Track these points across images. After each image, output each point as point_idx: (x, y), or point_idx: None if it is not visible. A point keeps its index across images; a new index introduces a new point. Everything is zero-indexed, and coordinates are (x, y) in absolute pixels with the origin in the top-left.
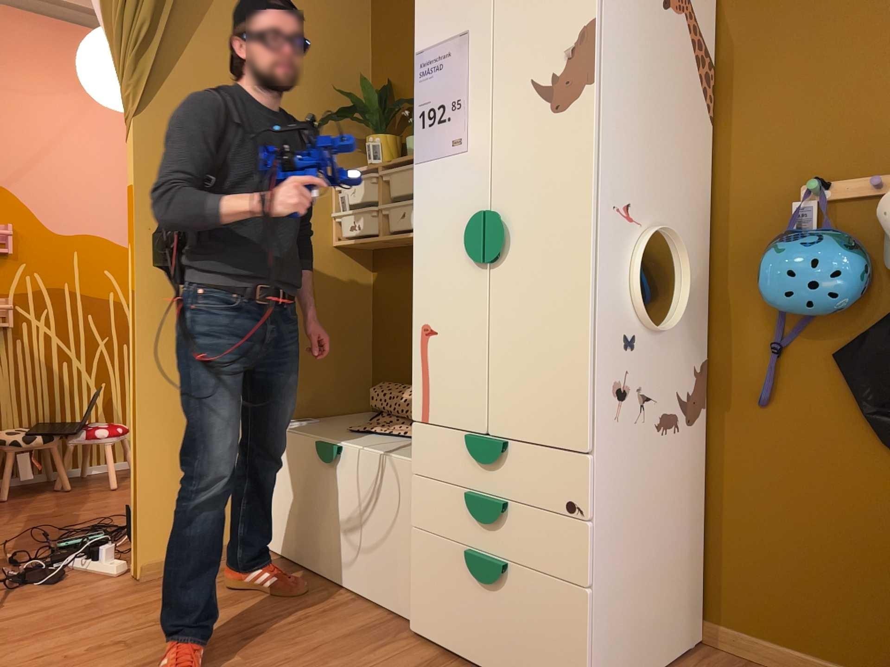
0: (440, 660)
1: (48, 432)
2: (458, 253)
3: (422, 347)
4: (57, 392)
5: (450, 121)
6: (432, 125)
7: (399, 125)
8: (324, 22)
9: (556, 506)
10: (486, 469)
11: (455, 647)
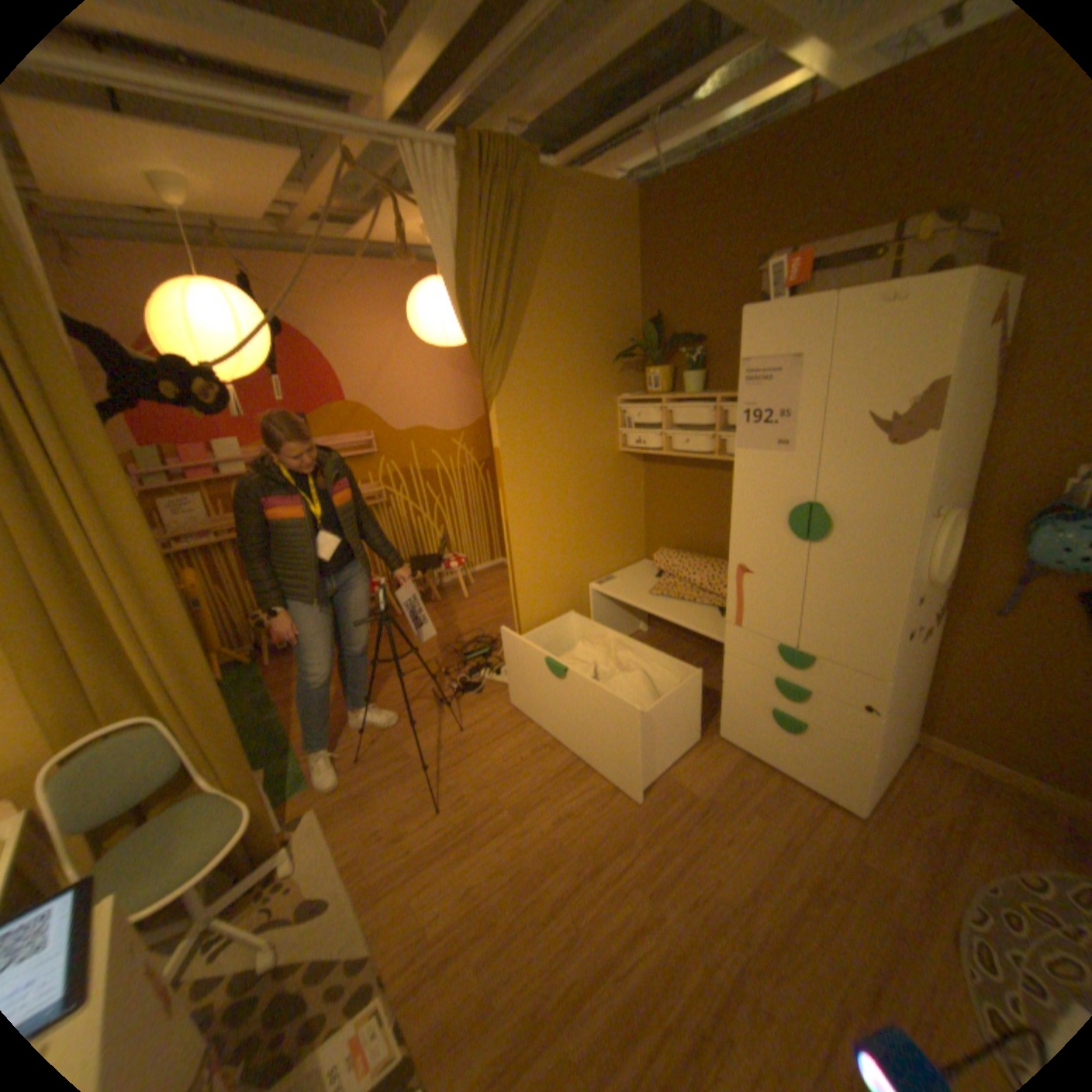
0: (749, 760)
1: (424, 570)
2: (777, 524)
3: (739, 578)
4: (418, 537)
5: (776, 424)
6: (756, 422)
7: (669, 351)
8: (605, 268)
9: (856, 703)
10: (795, 668)
11: (760, 754)
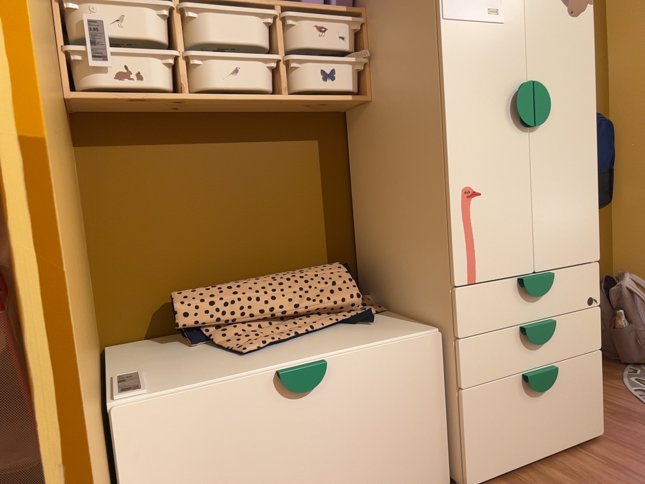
0: (514, 481)
1: None
2: (500, 118)
3: (466, 209)
4: None
5: None
6: None
7: None
8: None
9: (581, 303)
10: (536, 300)
11: (515, 463)
